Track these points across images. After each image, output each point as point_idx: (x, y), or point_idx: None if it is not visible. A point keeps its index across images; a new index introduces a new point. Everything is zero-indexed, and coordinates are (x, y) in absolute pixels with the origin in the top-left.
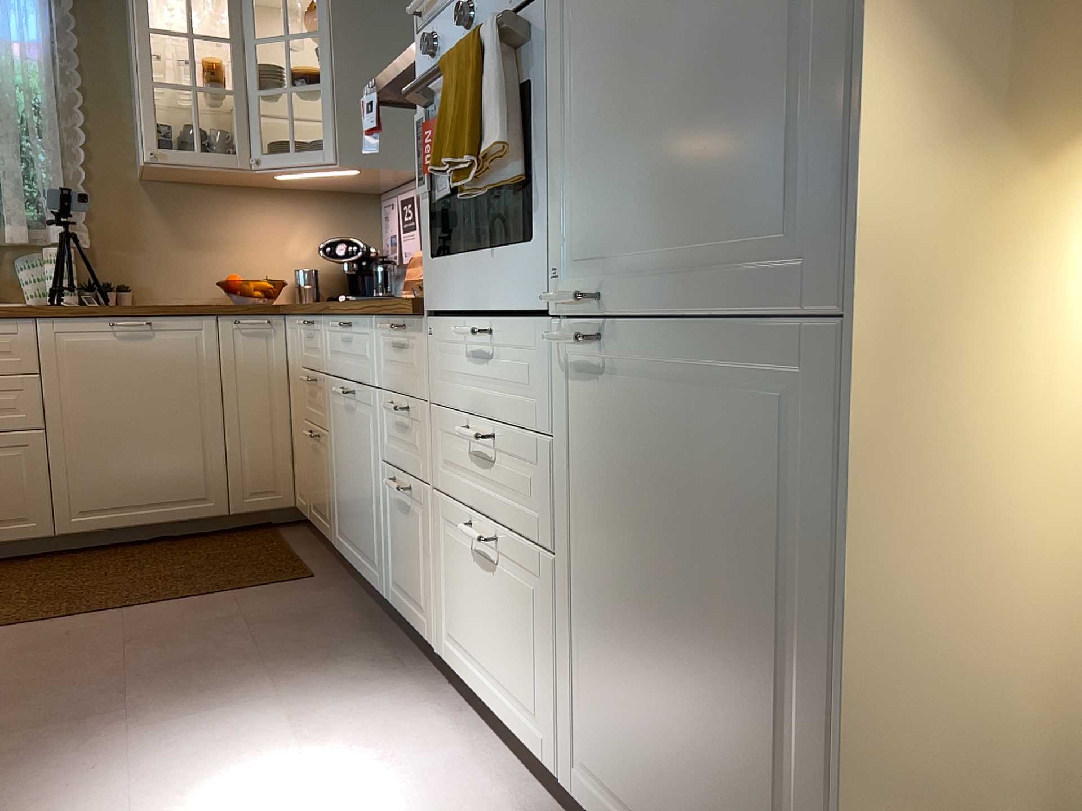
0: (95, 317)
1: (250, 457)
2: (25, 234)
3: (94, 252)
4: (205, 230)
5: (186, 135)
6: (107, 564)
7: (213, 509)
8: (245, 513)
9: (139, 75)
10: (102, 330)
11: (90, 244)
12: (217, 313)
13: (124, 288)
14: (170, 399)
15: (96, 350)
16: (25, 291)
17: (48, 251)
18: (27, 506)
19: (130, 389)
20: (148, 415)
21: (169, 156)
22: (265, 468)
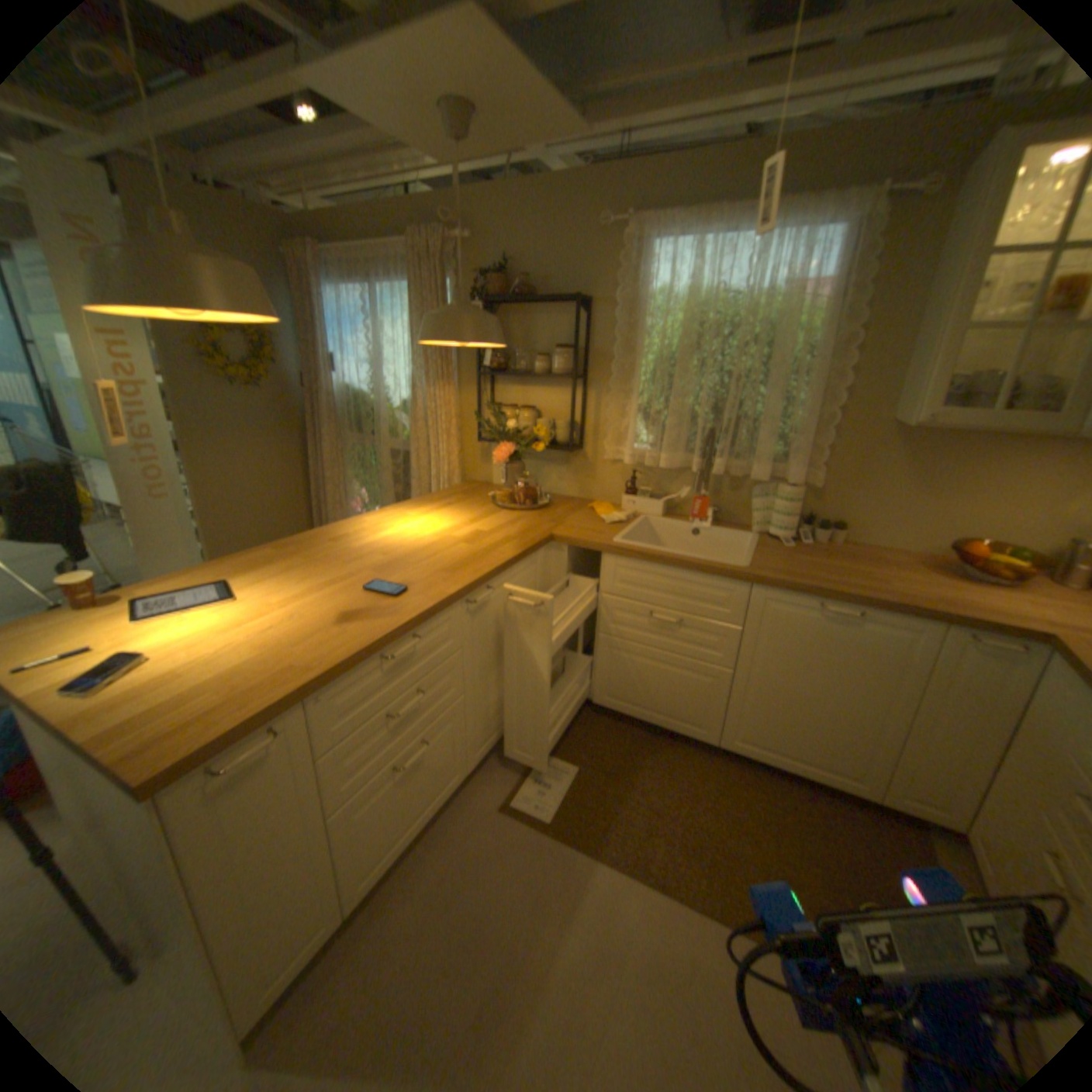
0: (810, 595)
1: (932, 771)
2: (767, 474)
3: (824, 487)
4: (958, 476)
5: (987, 384)
6: (753, 804)
7: (867, 795)
8: (902, 813)
9: (951, 315)
10: (812, 608)
11: (823, 484)
12: (955, 625)
13: (842, 527)
14: (860, 689)
15: (800, 624)
16: (753, 518)
17: (782, 489)
18: (706, 719)
19: (822, 666)
20: (831, 693)
21: (955, 416)
22: (946, 788)
